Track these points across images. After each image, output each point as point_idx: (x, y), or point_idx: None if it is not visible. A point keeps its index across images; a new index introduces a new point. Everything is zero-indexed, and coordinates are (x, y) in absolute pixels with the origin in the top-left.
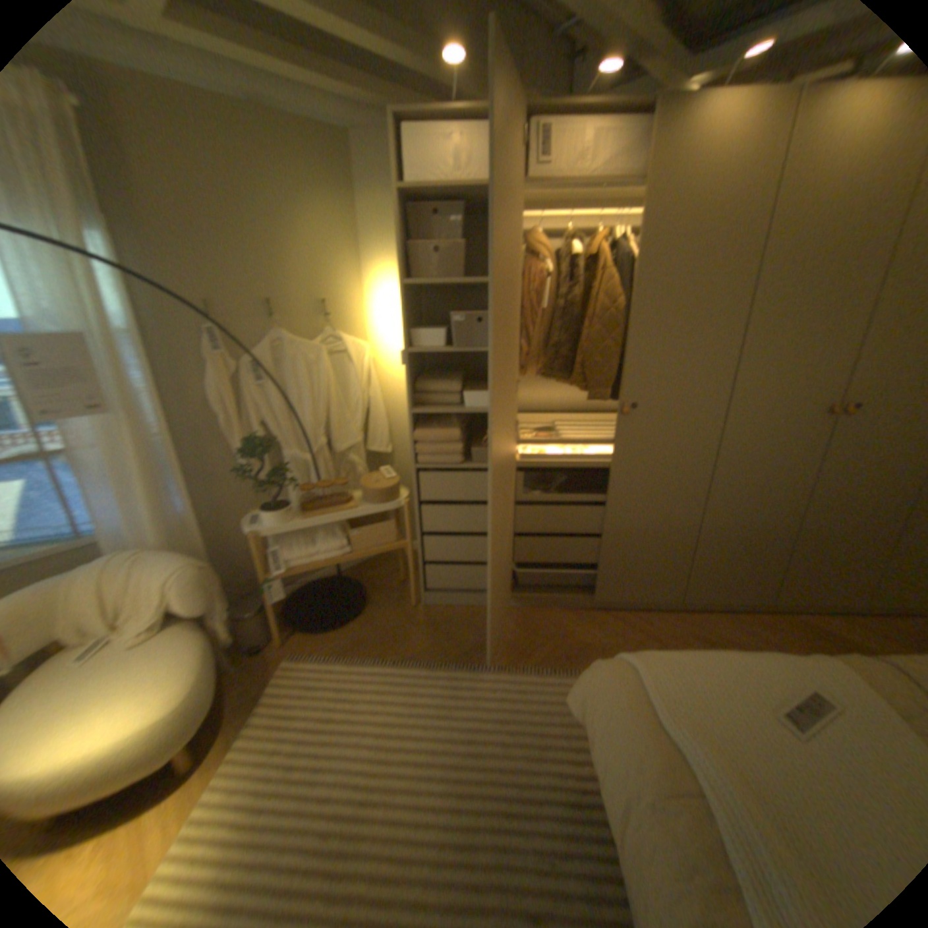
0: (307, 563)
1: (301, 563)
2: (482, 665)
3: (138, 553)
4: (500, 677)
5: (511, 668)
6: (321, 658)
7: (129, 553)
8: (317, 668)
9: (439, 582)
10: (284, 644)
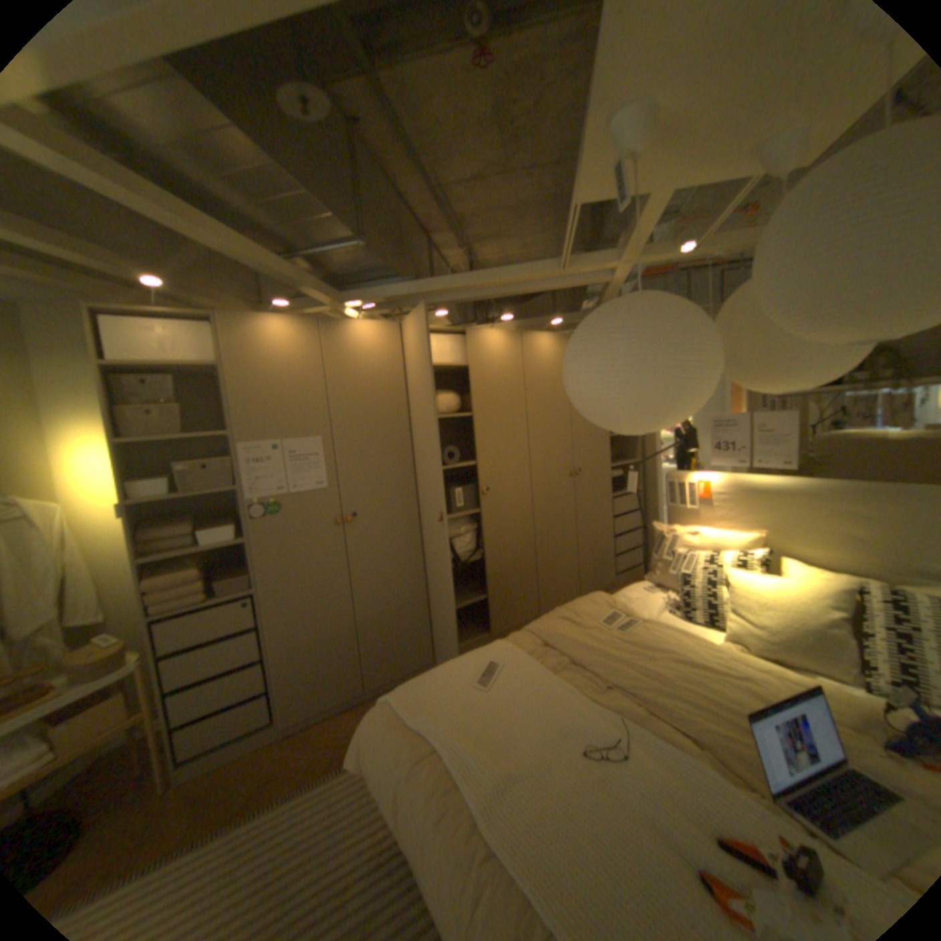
0: None
1: None
2: (263, 808)
3: None
4: (285, 807)
5: (295, 792)
6: None
7: None
8: None
9: (194, 747)
10: None
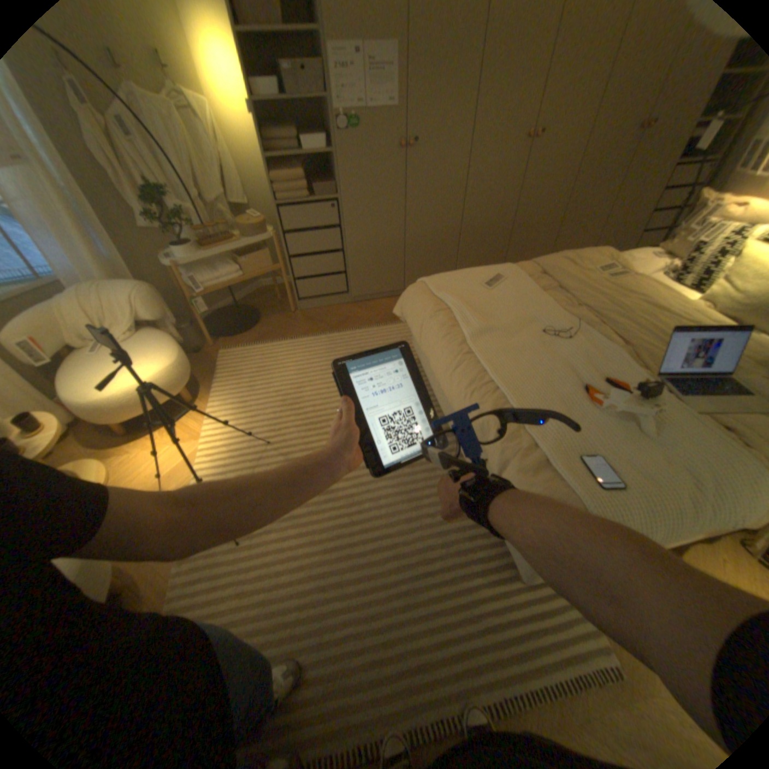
0: (216, 283)
1: (212, 284)
2: (344, 329)
3: (96, 282)
4: (356, 332)
5: (361, 327)
6: (243, 345)
7: (89, 283)
8: (244, 348)
9: (307, 292)
10: (215, 343)
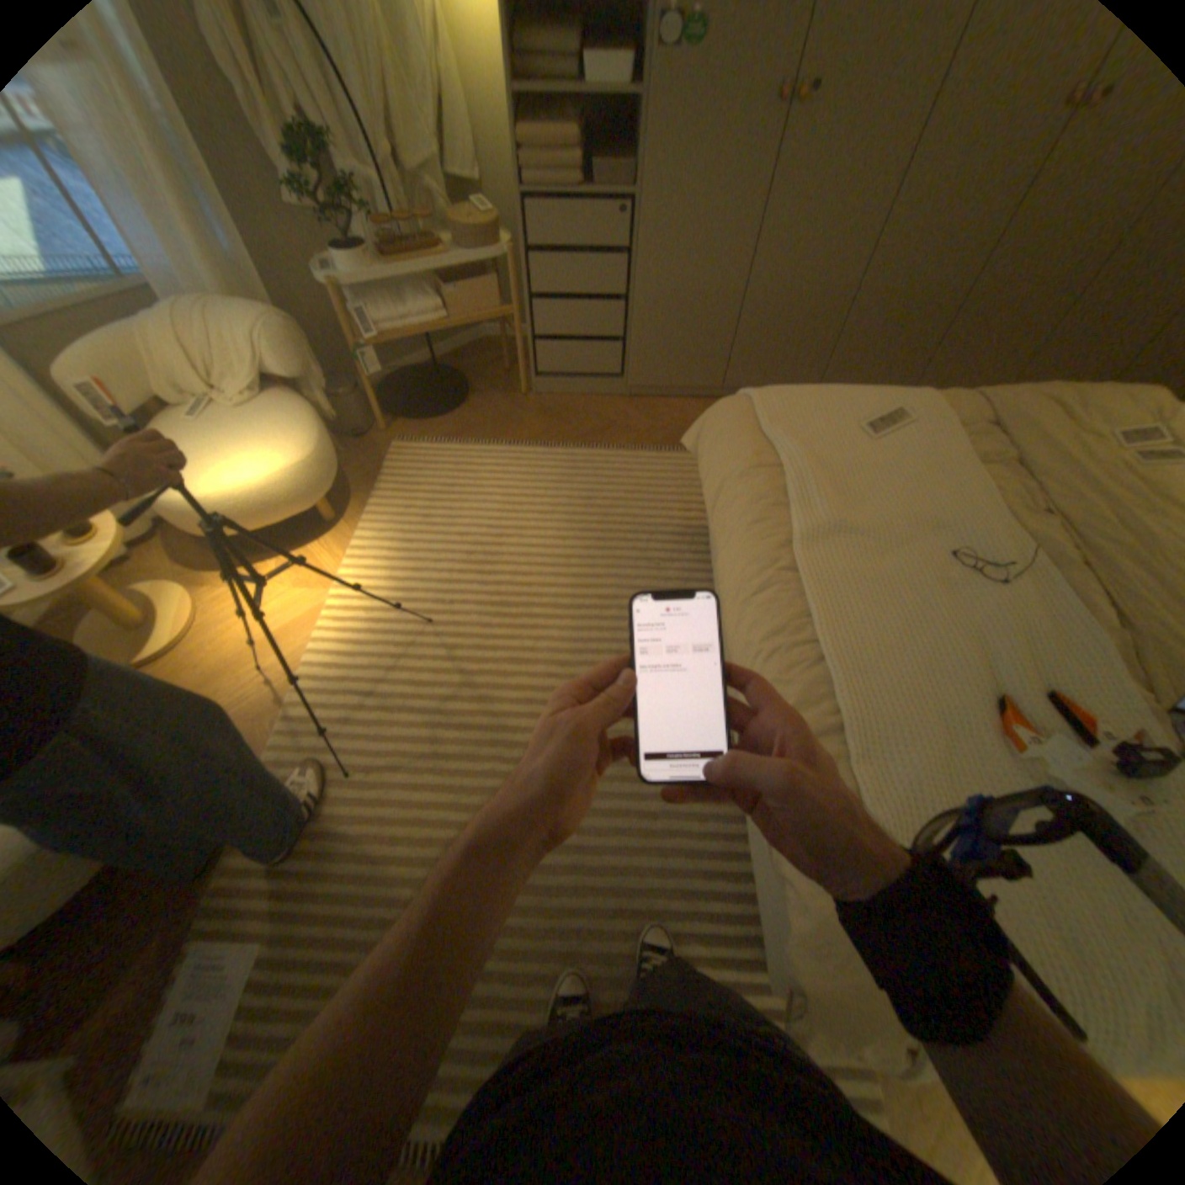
0: (401, 327)
1: (393, 327)
2: (600, 445)
3: (204, 297)
4: (618, 453)
5: (629, 446)
6: (432, 439)
7: (194, 297)
8: (431, 446)
9: (552, 364)
10: (389, 428)
